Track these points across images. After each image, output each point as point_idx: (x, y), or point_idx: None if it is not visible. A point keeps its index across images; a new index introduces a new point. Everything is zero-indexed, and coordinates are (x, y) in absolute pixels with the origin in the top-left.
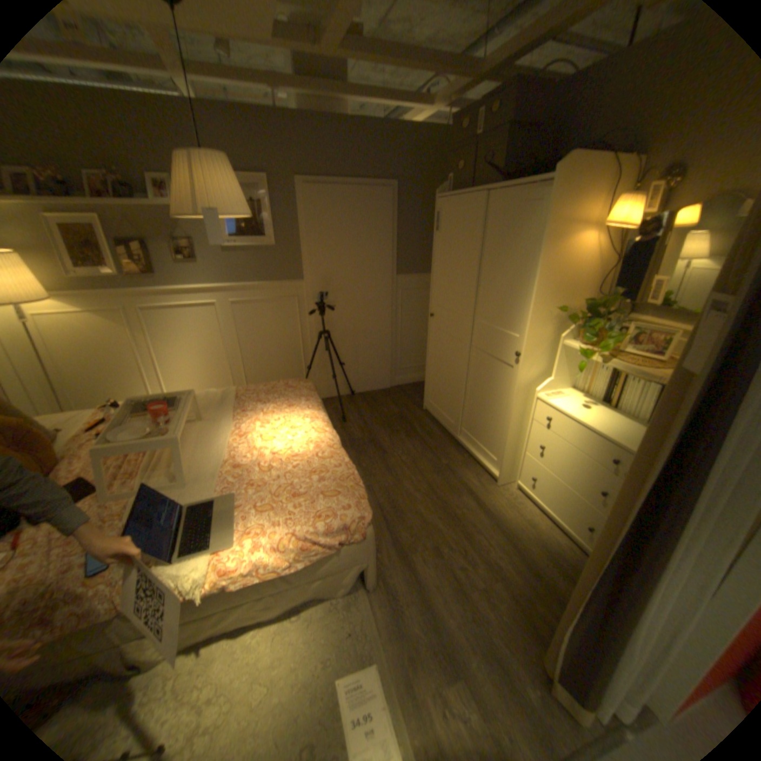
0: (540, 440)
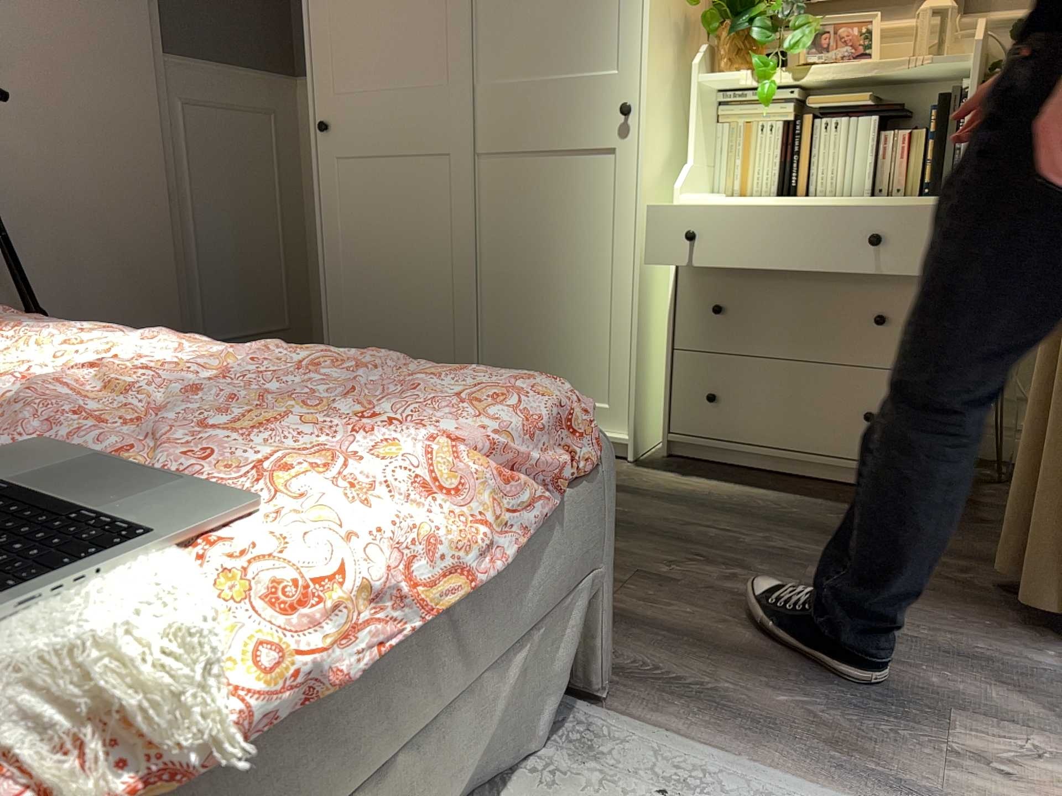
0: (707, 299)
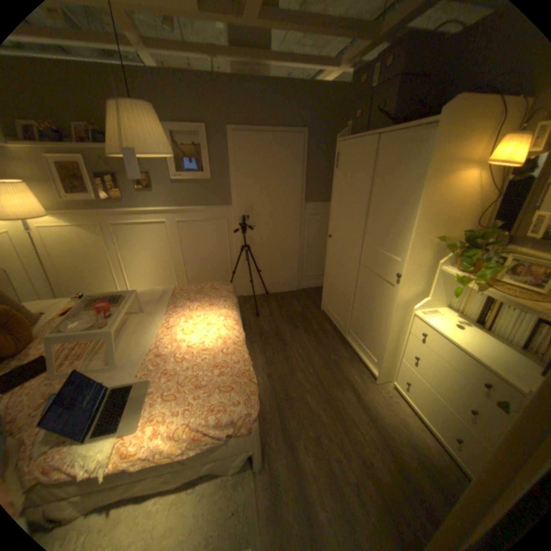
0: (416, 351)
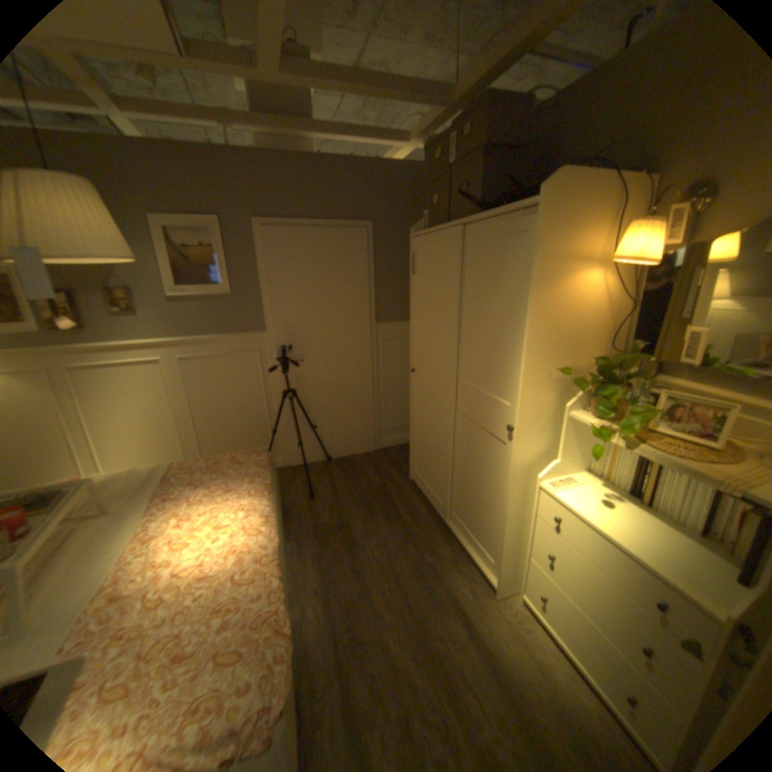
0: (548, 546)
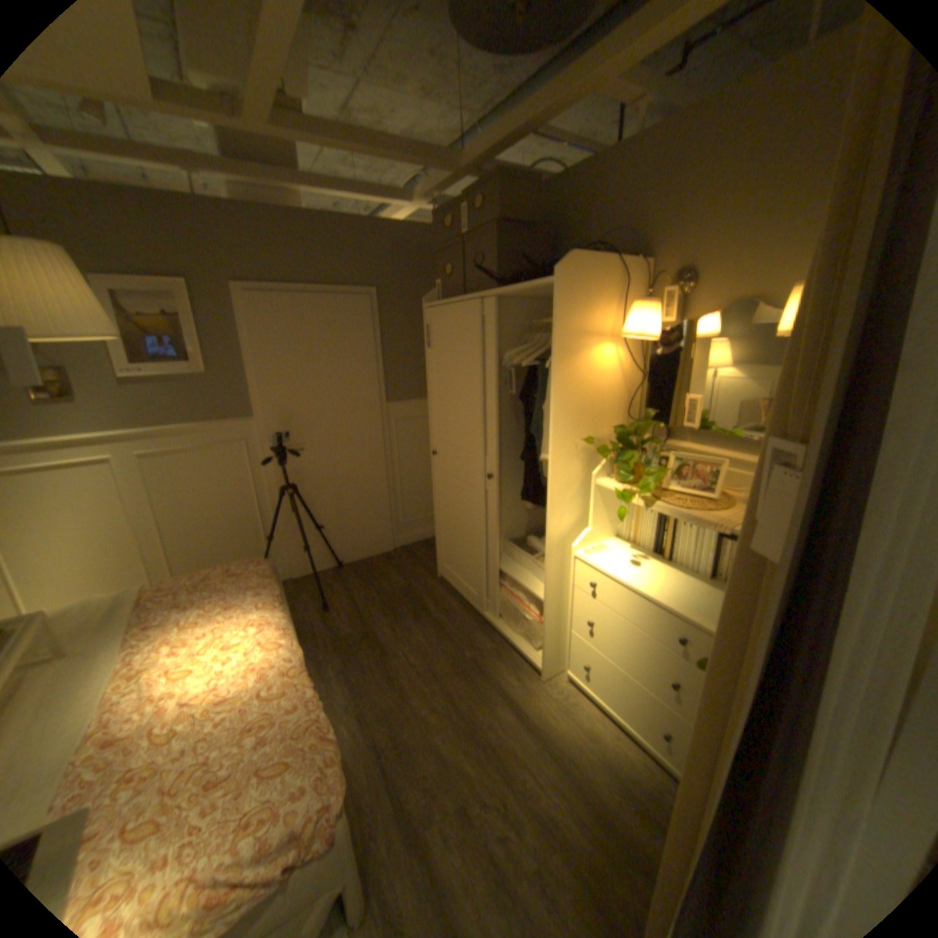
0: (587, 613)
